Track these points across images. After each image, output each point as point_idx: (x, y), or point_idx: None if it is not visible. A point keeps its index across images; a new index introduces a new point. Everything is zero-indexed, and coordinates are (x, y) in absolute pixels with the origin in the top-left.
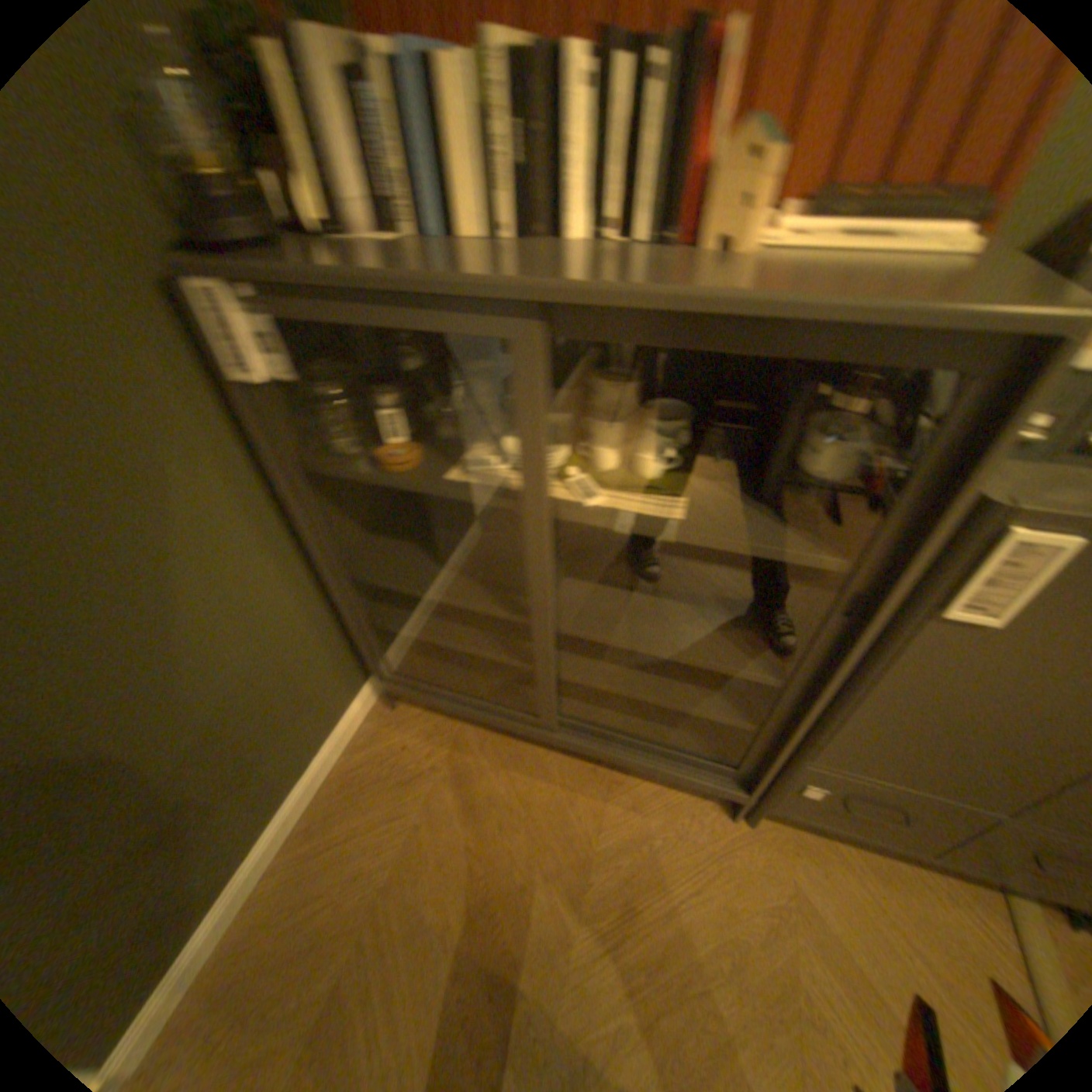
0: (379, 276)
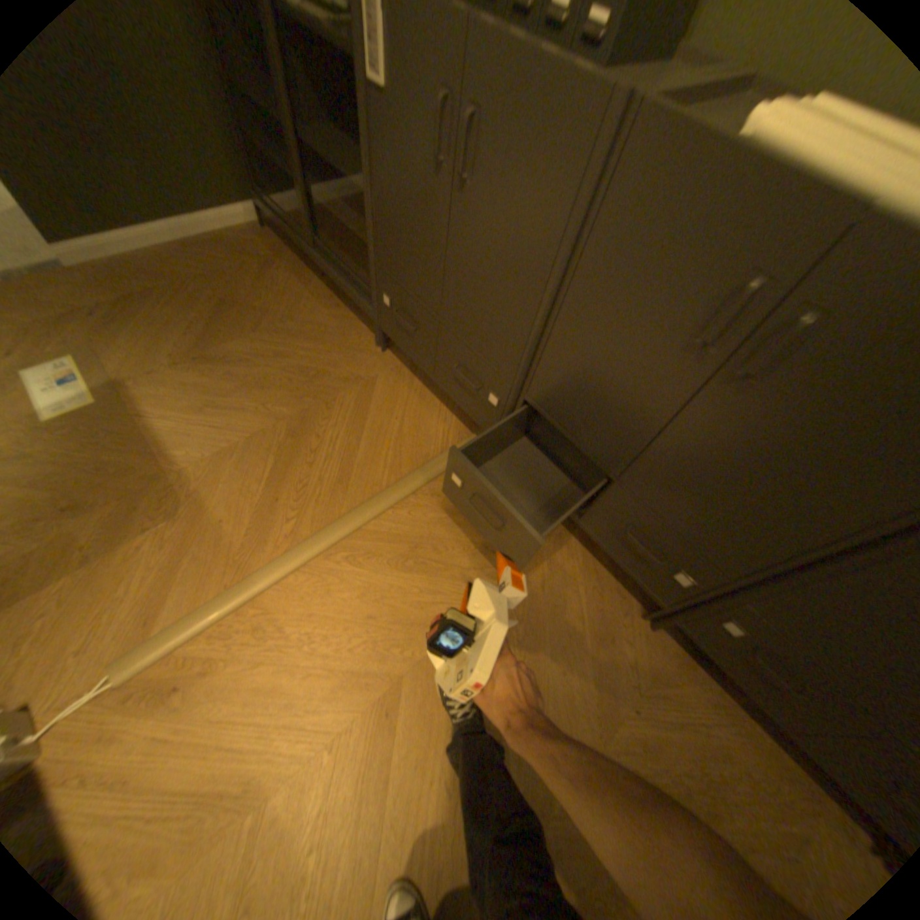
0: None
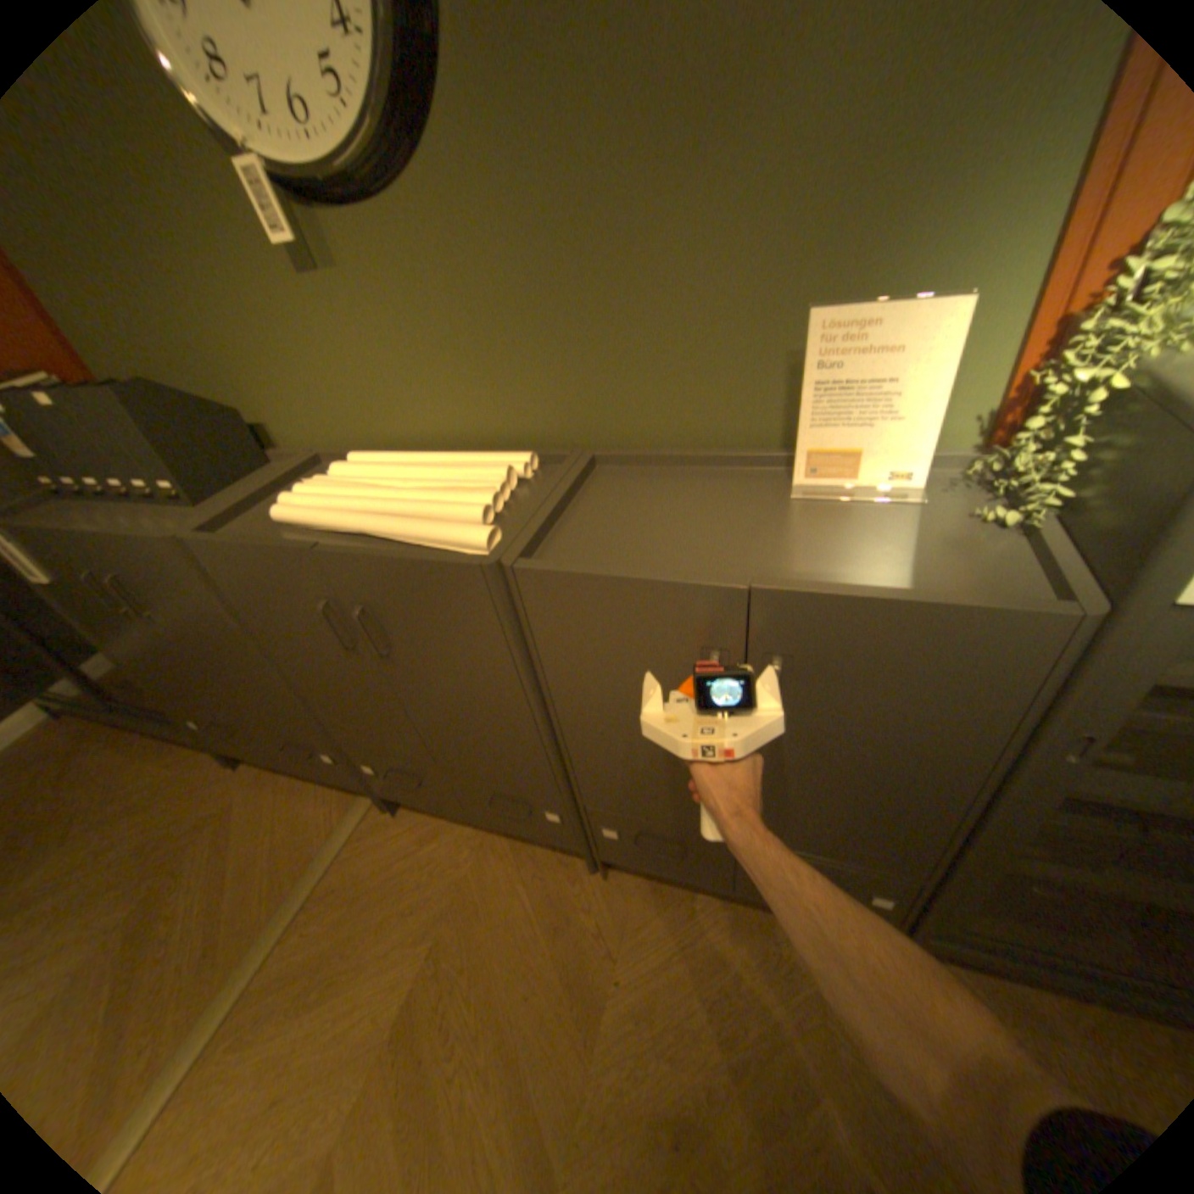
0: None
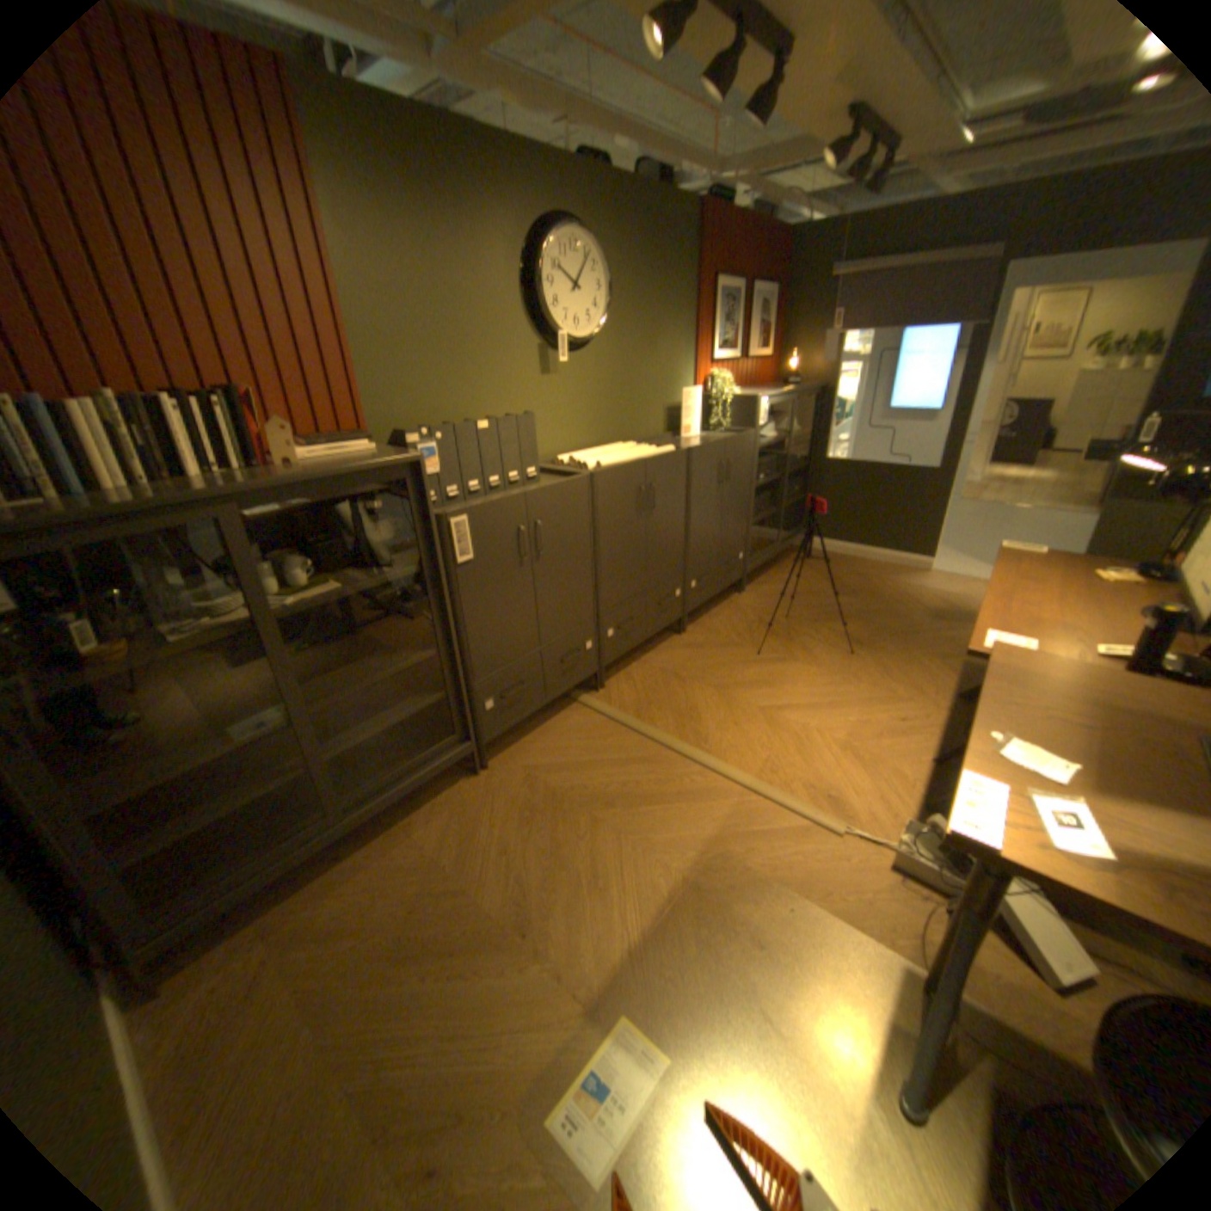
0: (126, 506)
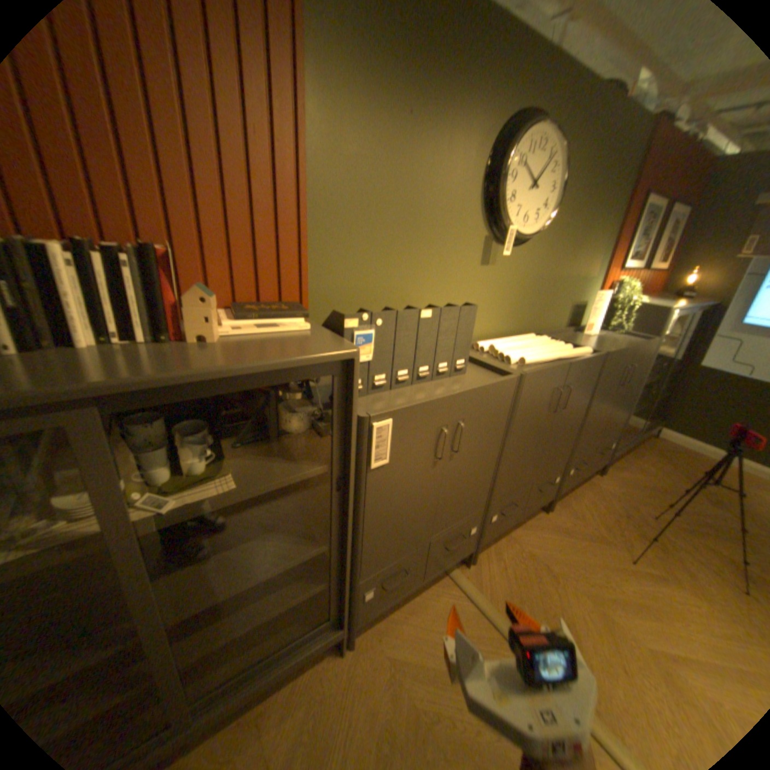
0: None
